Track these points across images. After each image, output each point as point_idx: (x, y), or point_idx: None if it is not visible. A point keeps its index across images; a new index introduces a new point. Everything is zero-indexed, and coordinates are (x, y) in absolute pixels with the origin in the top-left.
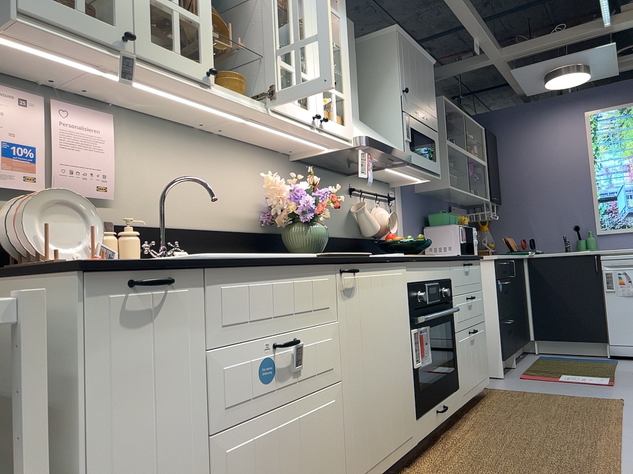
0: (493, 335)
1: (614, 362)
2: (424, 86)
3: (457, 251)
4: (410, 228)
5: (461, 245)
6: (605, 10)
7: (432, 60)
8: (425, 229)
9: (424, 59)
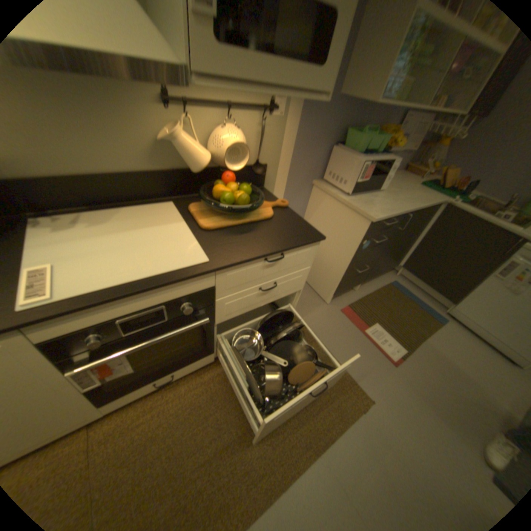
0: (336, 276)
1: (442, 324)
2: None
3: (351, 187)
4: (307, 145)
5: (357, 182)
6: None
7: None
8: (339, 143)
9: None
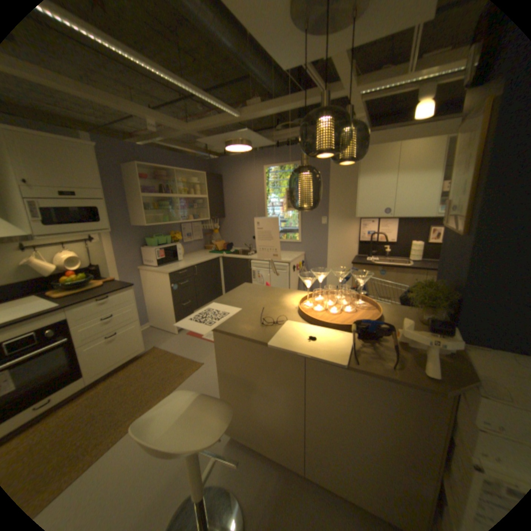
0: (172, 313)
1: None
2: (72, 167)
3: (157, 263)
4: (123, 251)
5: (159, 259)
6: (225, 106)
7: (88, 142)
8: (146, 246)
9: (71, 144)
